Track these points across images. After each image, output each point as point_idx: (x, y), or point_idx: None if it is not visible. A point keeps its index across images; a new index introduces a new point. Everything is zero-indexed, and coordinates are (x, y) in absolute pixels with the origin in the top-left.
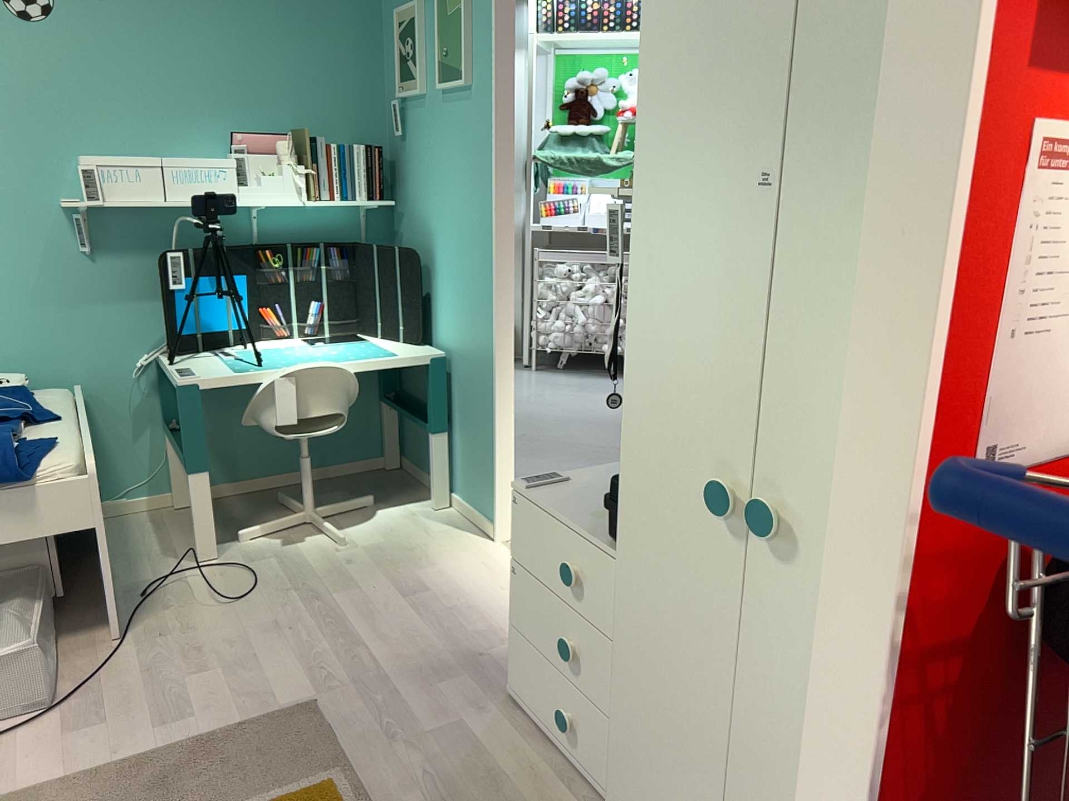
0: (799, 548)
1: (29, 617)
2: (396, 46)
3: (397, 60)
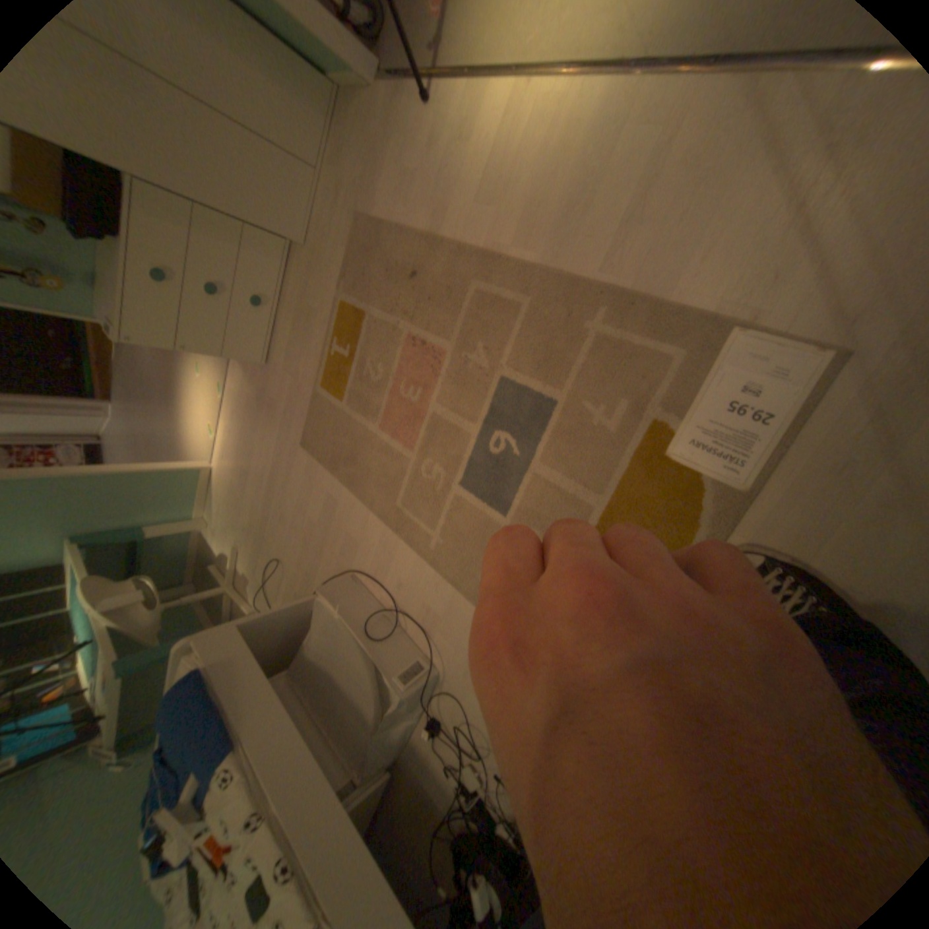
0: None
1: (307, 629)
2: None
3: None
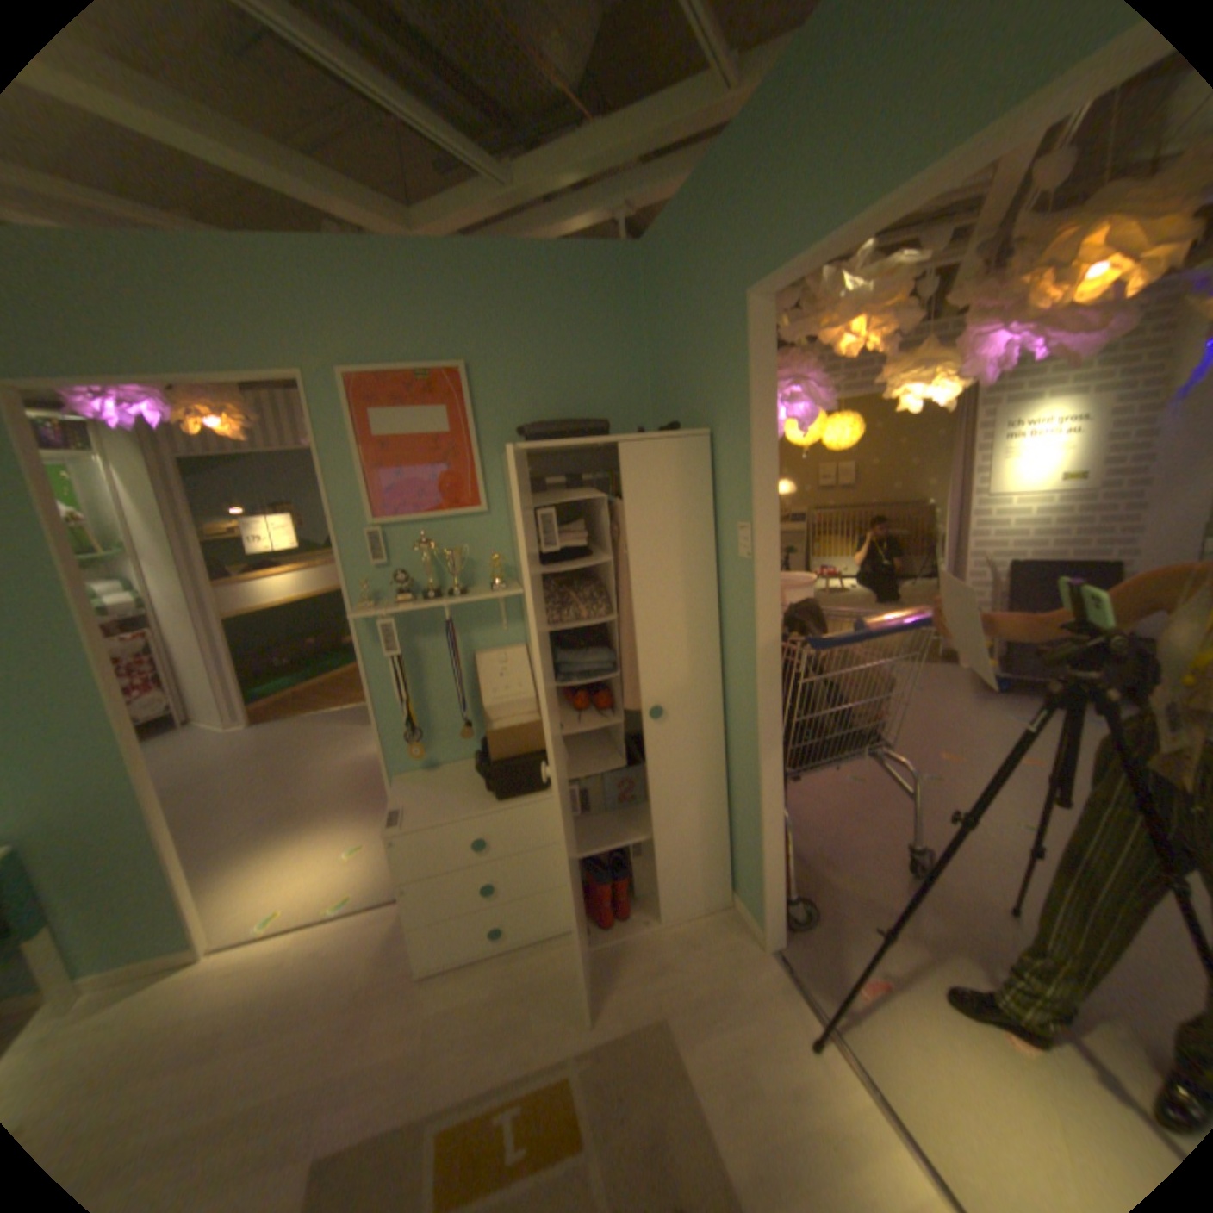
0: (667, 716)
1: None
2: None
3: None
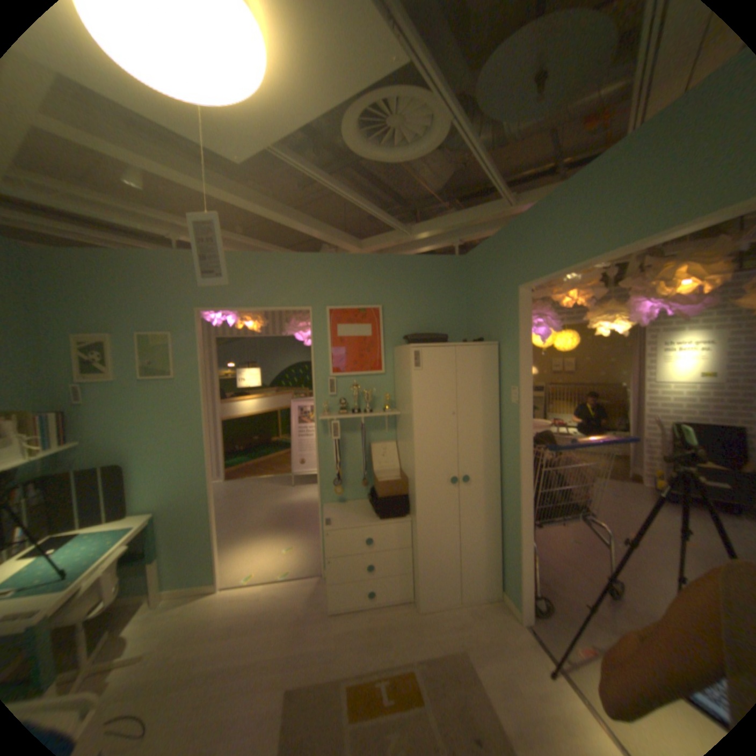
0: (471, 482)
1: None
2: (72, 353)
3: (73, 360)
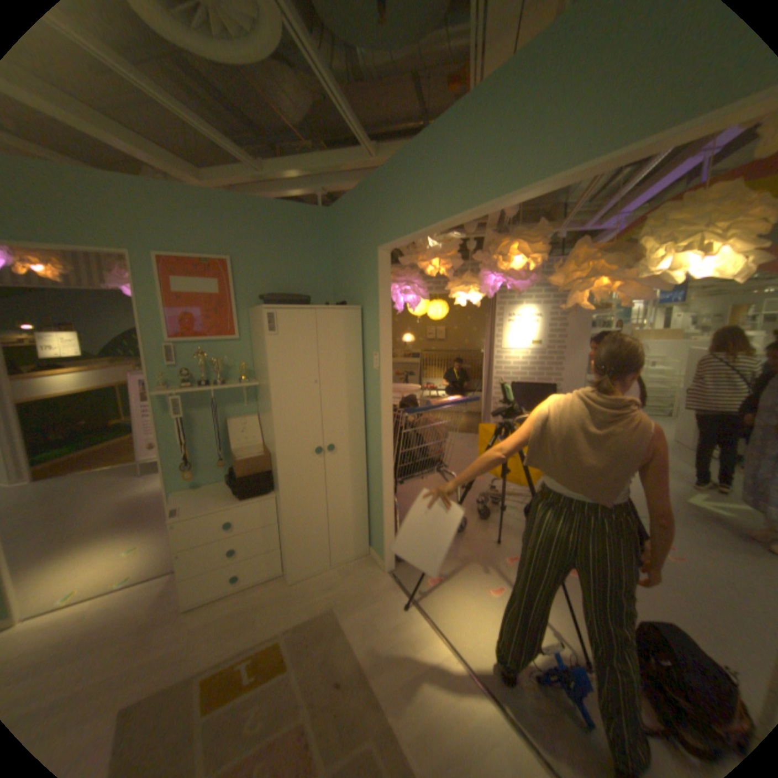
0: (336, 451)
1: None
2: None
3: None
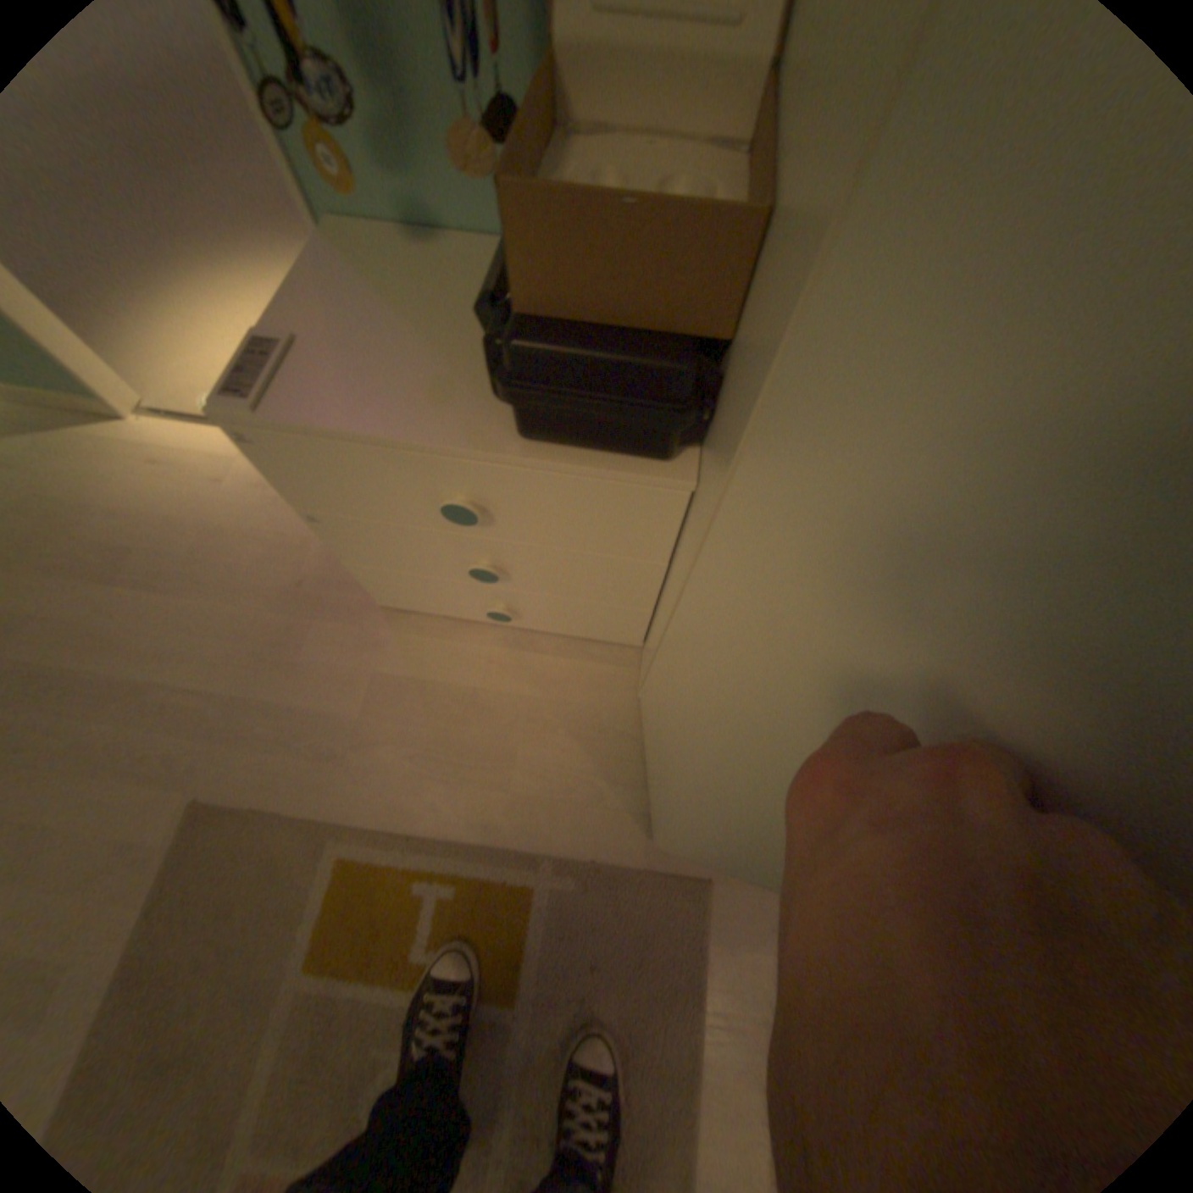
0: None
1: None
2: None
3: None
